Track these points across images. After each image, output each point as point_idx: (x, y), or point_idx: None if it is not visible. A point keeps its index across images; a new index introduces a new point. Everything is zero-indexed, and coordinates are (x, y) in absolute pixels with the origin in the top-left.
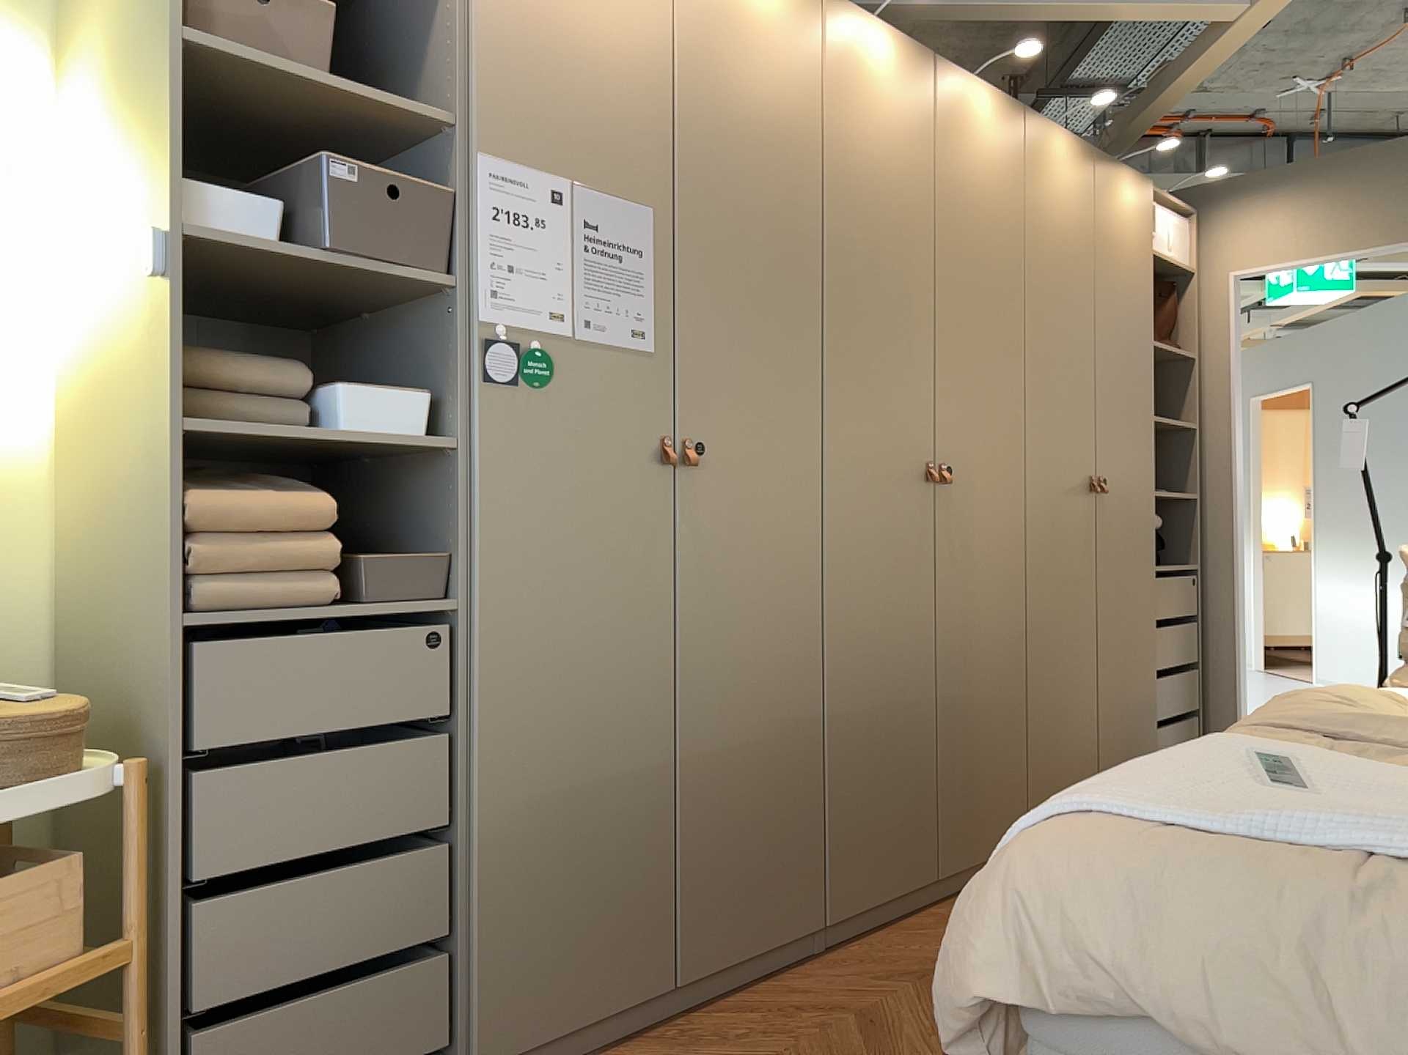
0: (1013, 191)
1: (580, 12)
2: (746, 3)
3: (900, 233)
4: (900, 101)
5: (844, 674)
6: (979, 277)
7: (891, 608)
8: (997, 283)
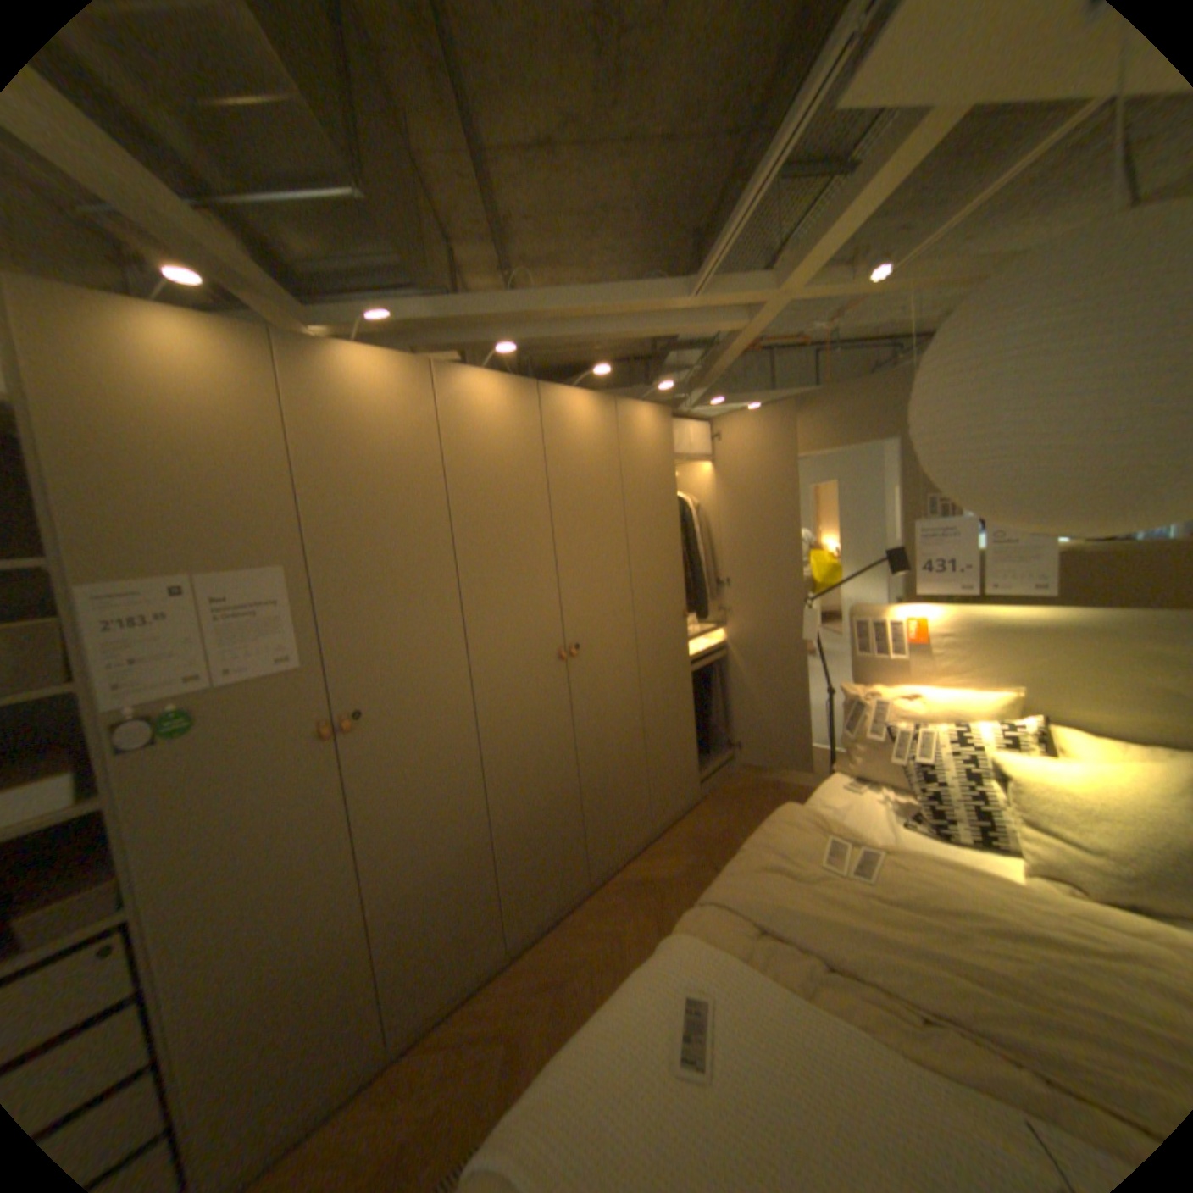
0: (609, 456)
1: (177, 443)
2: (355, 391)
3: (519, 512)
4: (509, 424)
5: (503, 804)
6: (586, 520)
7: (536, 750)
8: (601, 519)
